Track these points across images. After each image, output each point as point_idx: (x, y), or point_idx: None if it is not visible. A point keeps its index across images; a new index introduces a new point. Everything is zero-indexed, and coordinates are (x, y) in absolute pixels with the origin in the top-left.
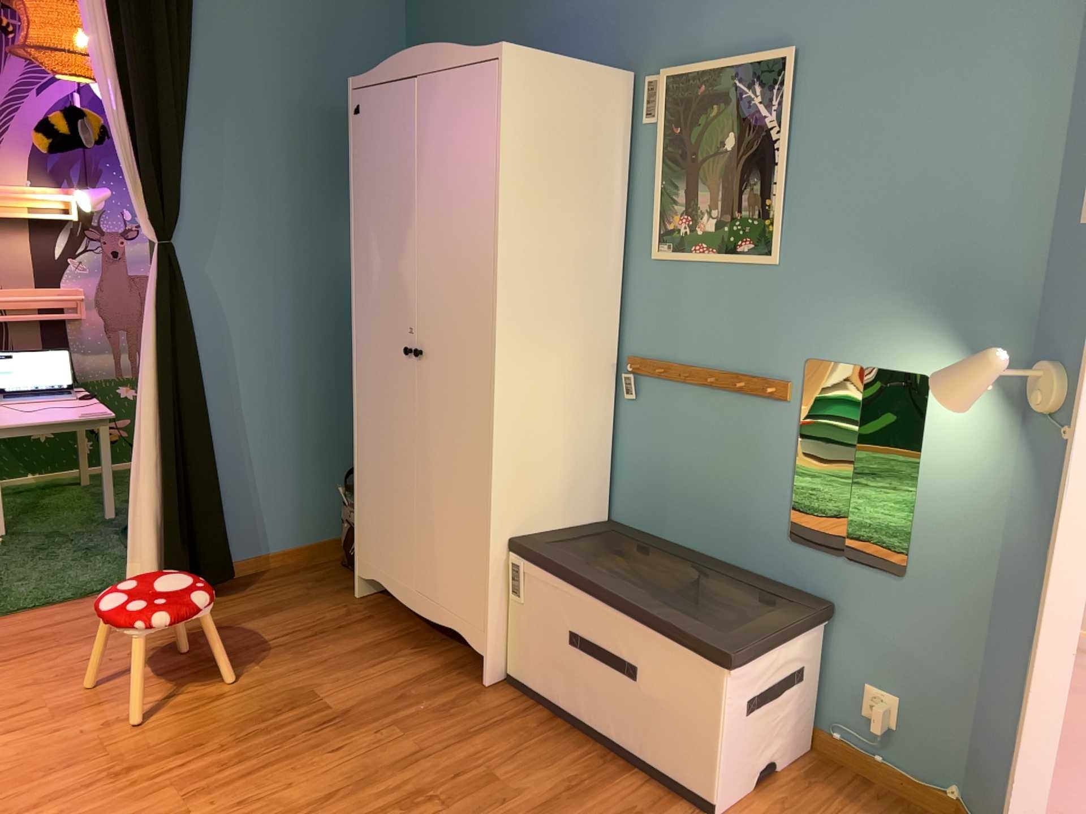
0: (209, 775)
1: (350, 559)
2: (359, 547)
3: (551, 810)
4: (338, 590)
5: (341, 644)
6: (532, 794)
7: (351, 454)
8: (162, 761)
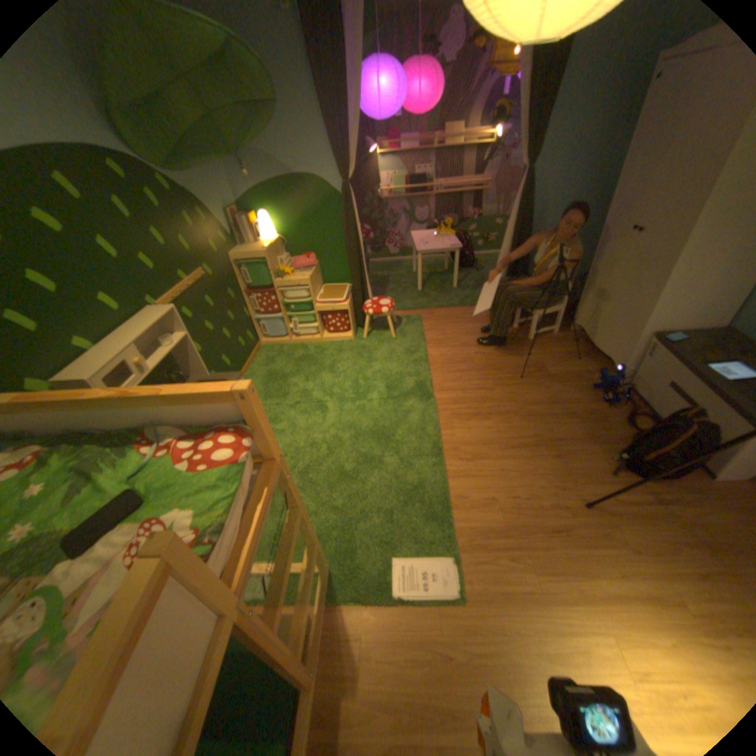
0: (503, 381)
1: (573, 314)
2: (579, 312)
3: (626, 442)
4: (564, 326)
5: (559, 349)
6: (621, 433)
7: (588, 267)
8: (489, 371)
